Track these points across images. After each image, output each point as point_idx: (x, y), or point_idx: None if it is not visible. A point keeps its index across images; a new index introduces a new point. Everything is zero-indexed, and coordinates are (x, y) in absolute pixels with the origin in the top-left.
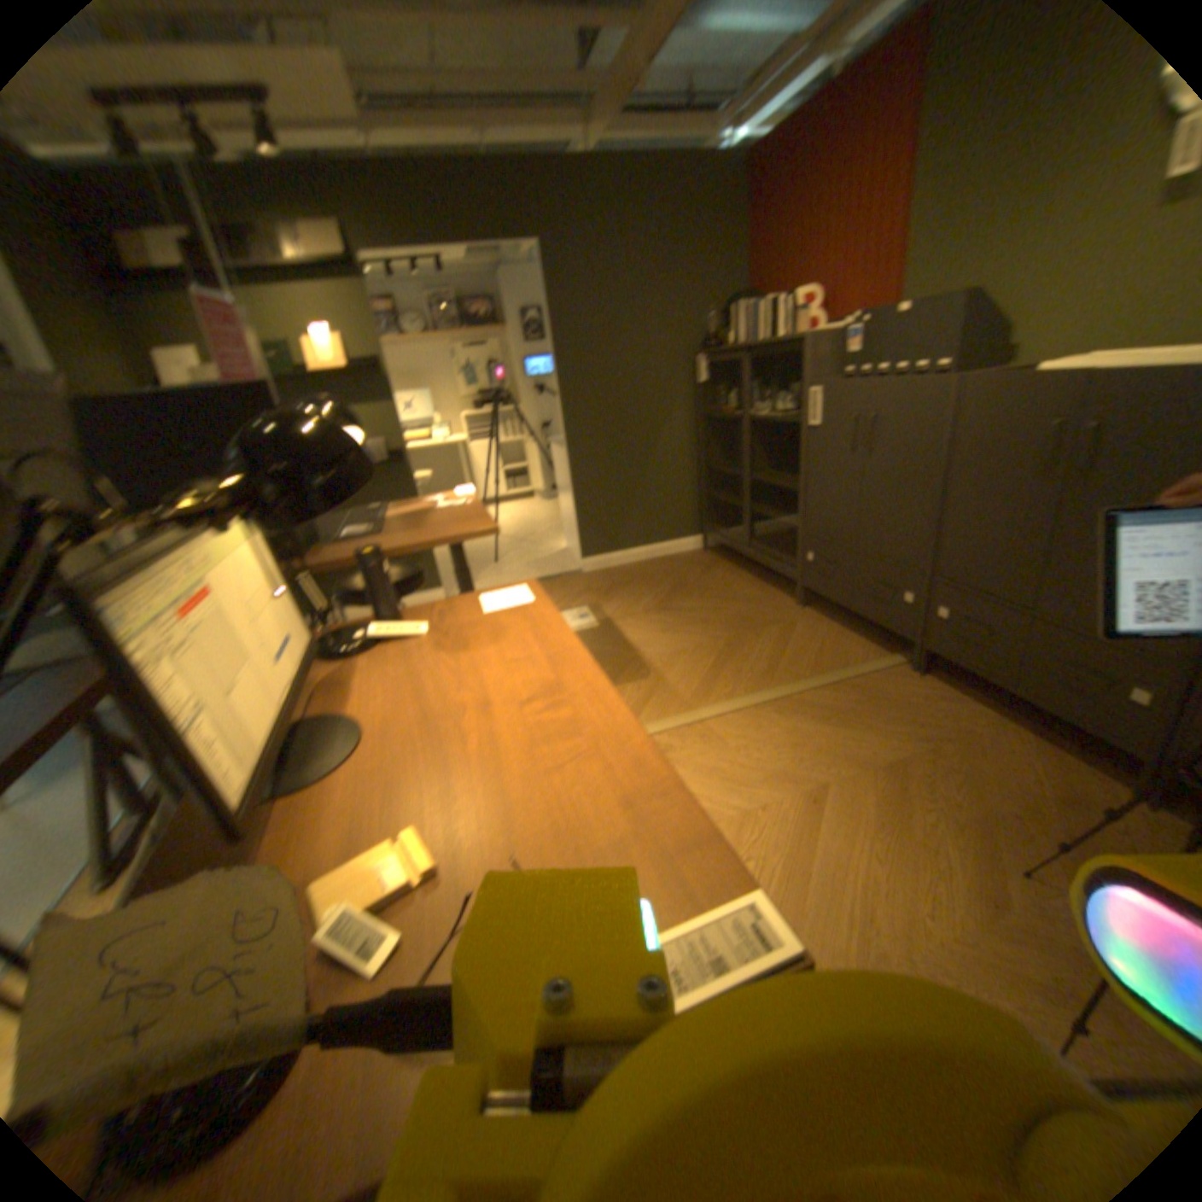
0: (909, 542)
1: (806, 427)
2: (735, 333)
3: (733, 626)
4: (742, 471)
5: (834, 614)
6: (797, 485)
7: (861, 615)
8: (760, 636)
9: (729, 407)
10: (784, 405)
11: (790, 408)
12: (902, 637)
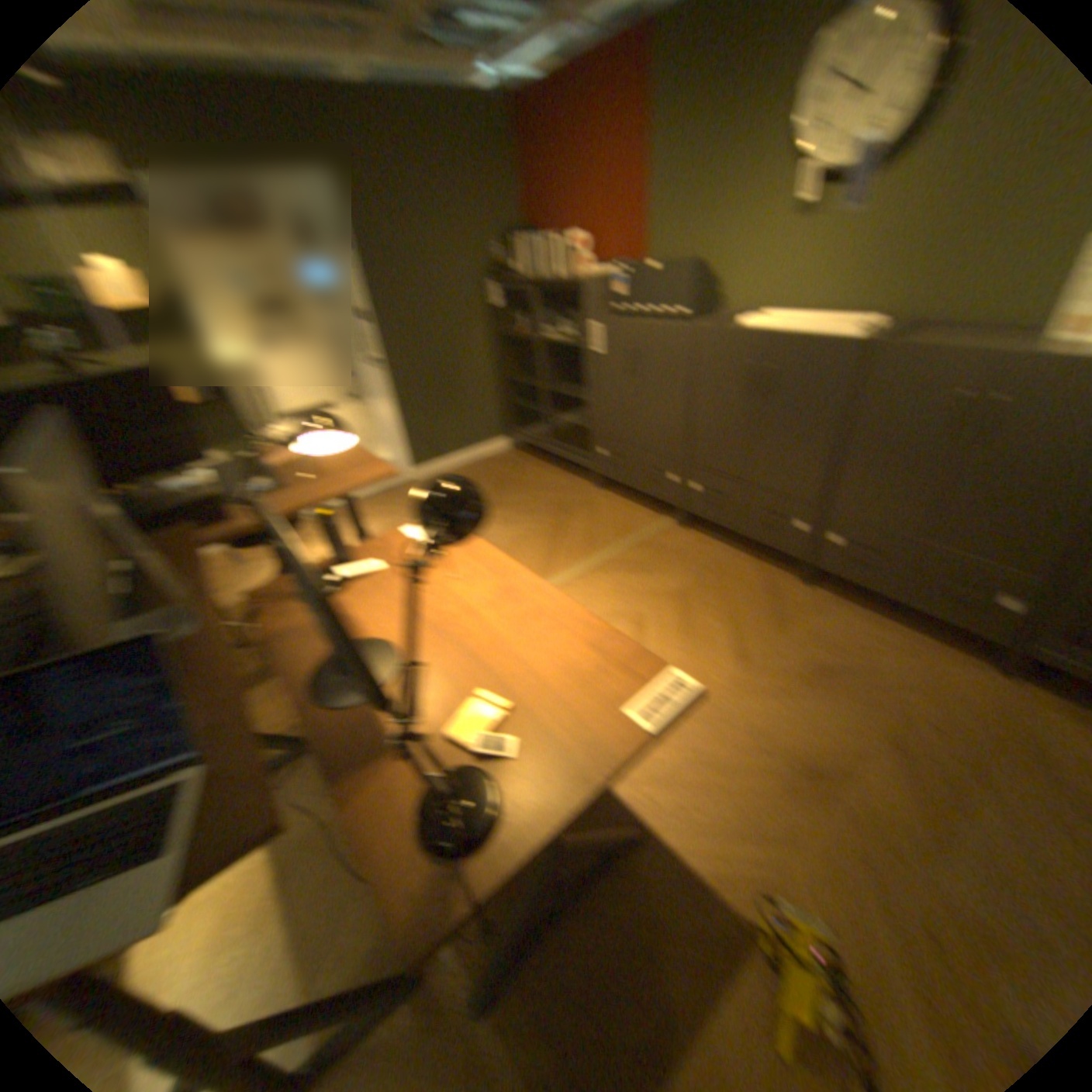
0: (666, 437)
1: (583, 350)
2: (509, 261)
3: (548, 510)
4: (532, 383)
5: (616, 490)
6: (580, 395)
7: (637, 490)
8: (571, 516)
9: (512, 326)
10: (559, 327)
11: (566, 331)
12: (666, 503)
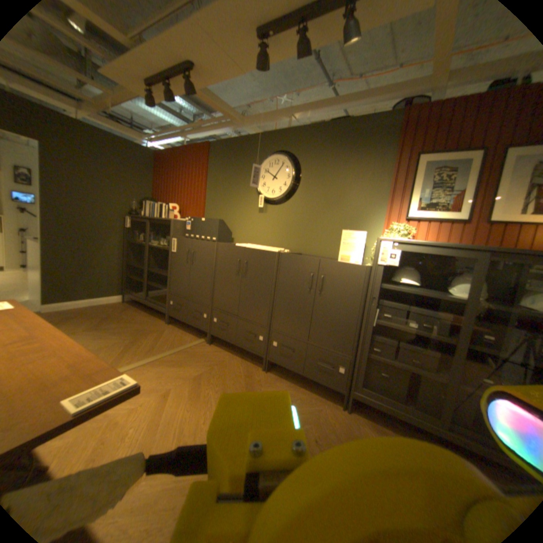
0: (204, 294)
1: (170, 251)
2: (144, 212)
3: (134, 333)
4: (144, 266)
5: (180, 325)
6: (167, 273)
7: (190, 323)
8: (148, 336)
9: (139, 240)
10: (163, 243)
11: (165, 244)
12: (203, 329)
